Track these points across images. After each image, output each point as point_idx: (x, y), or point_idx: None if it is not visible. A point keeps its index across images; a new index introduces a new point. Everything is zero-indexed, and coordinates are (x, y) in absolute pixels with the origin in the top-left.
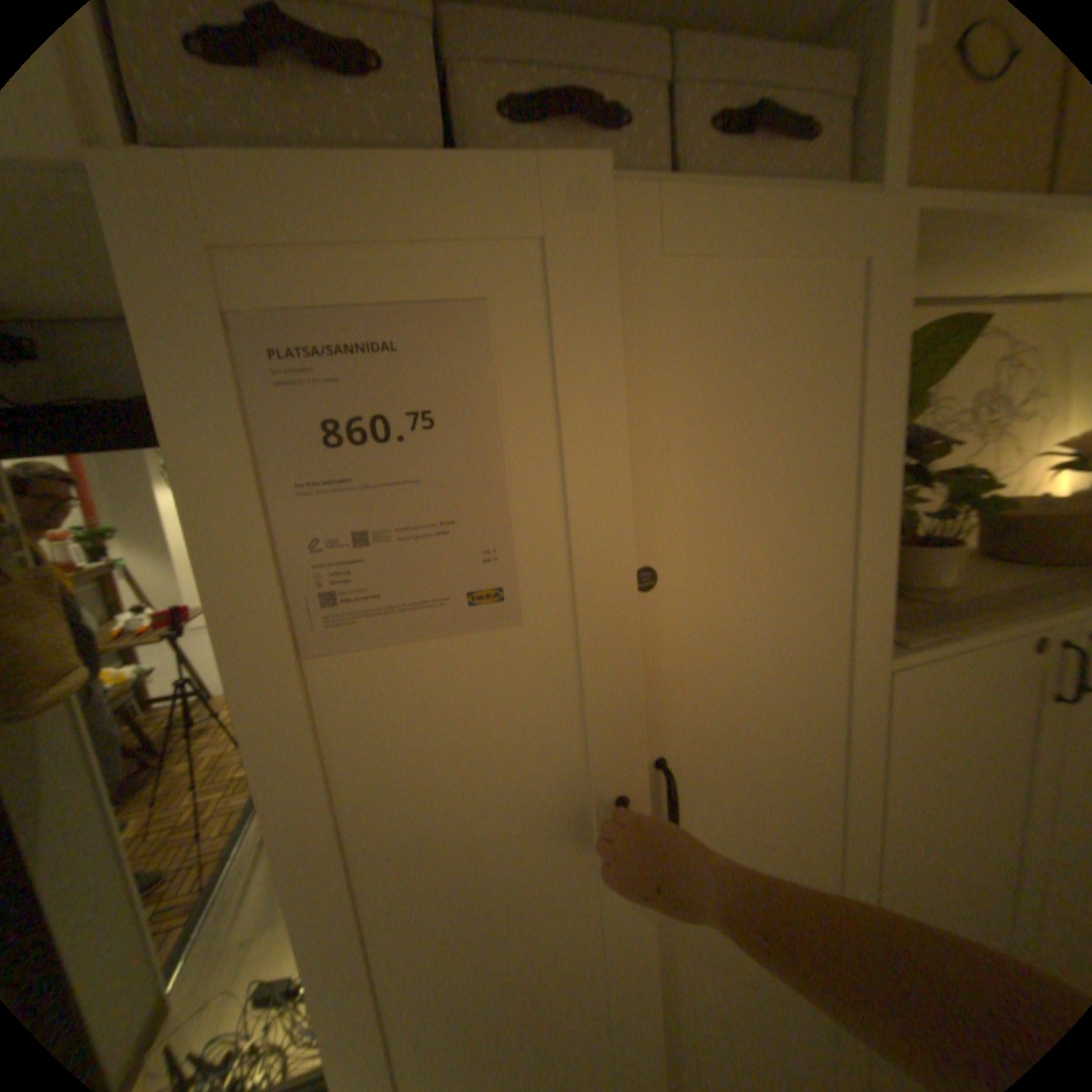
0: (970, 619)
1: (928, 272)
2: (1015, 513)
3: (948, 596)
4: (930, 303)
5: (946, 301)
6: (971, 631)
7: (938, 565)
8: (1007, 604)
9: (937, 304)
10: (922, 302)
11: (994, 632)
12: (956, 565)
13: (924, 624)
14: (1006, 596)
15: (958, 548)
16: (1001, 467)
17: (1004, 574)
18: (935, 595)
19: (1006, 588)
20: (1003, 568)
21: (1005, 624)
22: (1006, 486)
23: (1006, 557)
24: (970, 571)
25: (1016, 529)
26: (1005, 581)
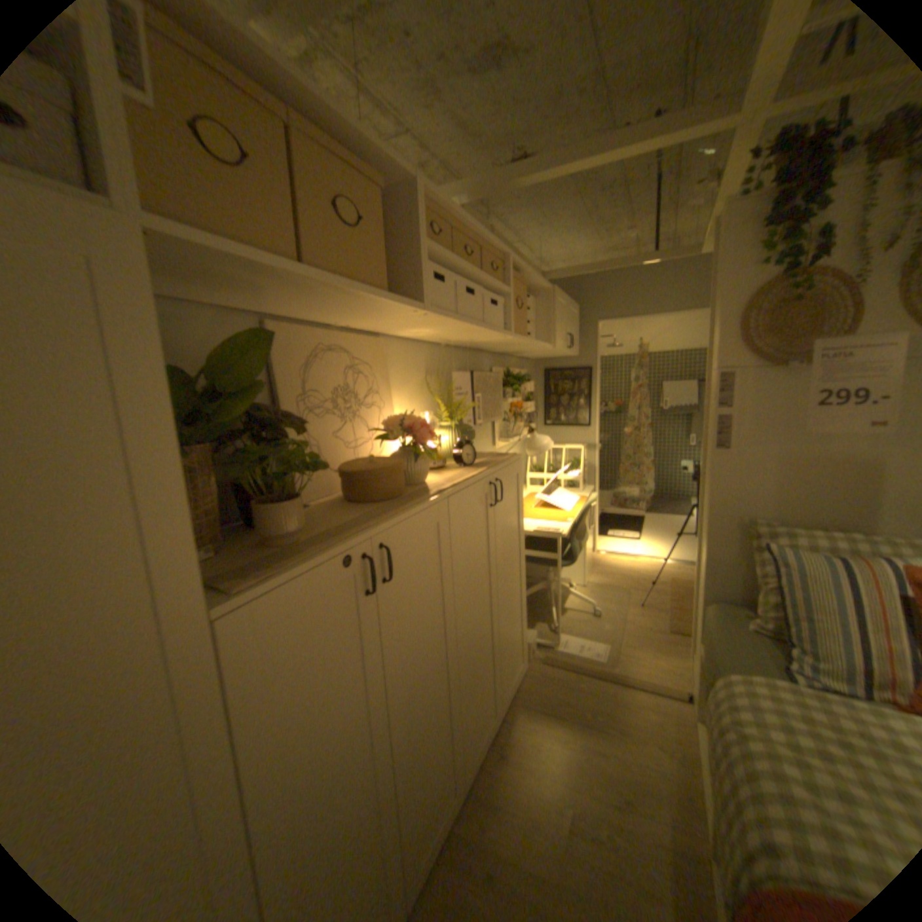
0: (298, 552)
1: (259, 294)
2: (353, 468)
3: (295, 536)
4: (288, 320)
5: (304, 321)
6: (291, 562)
7: (280, 514)
8: (330, 534)
9: (296, 322)
10: (285, 318)
11: (307, 559)
12: (293, 512)
13: (263, 564)
14: (335, 528)
15: (292, 499)
16: (358, 437)
17: (346, 511)
18: (283, 537)
19: (339, 521)
20: (349, 506)
21: (318, 551)
22: (363, 449)
23: (353, 498)
24: (328, 512)
25: (354, 479)
26: (343, 516)
